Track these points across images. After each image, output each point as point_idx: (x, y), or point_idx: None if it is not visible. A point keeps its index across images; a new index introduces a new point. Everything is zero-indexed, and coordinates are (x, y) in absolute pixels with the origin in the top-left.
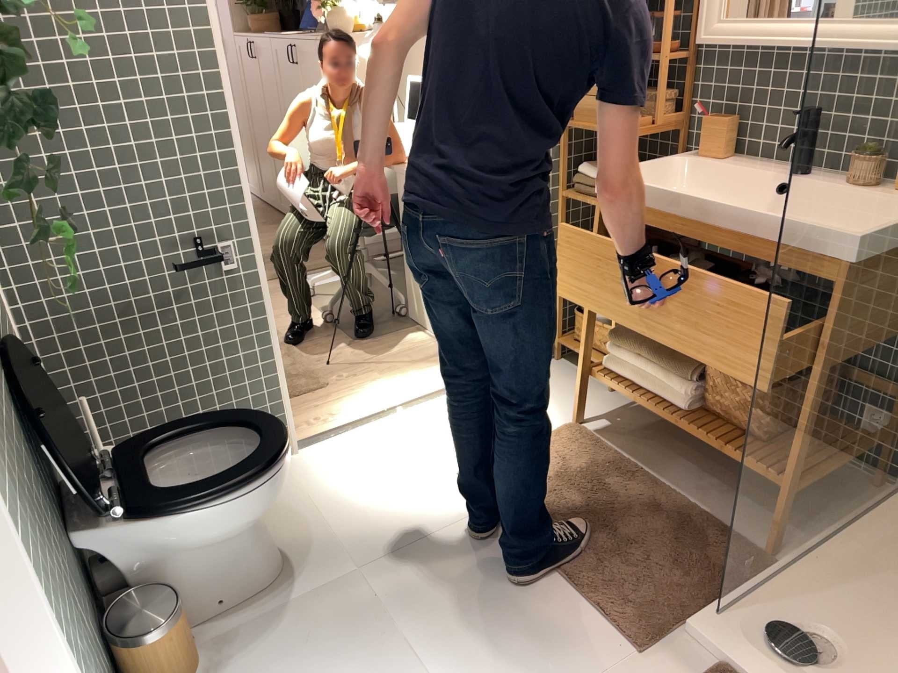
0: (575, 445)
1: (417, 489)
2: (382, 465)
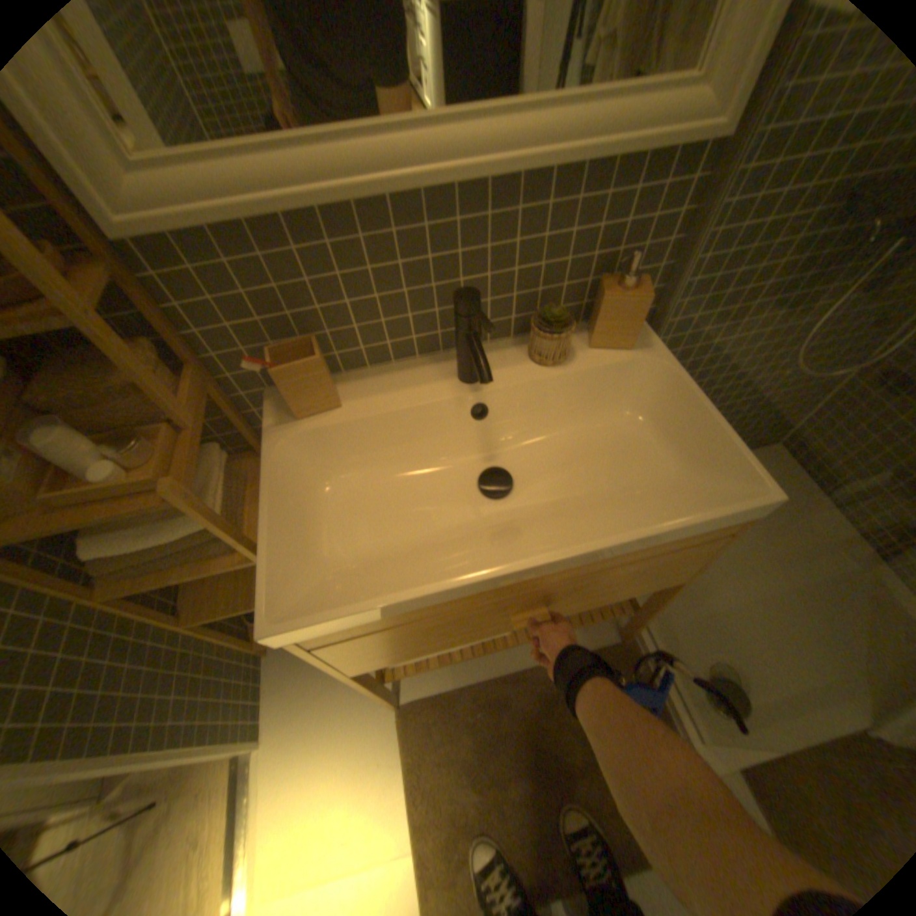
0: (430, 732)
1: None
2: None
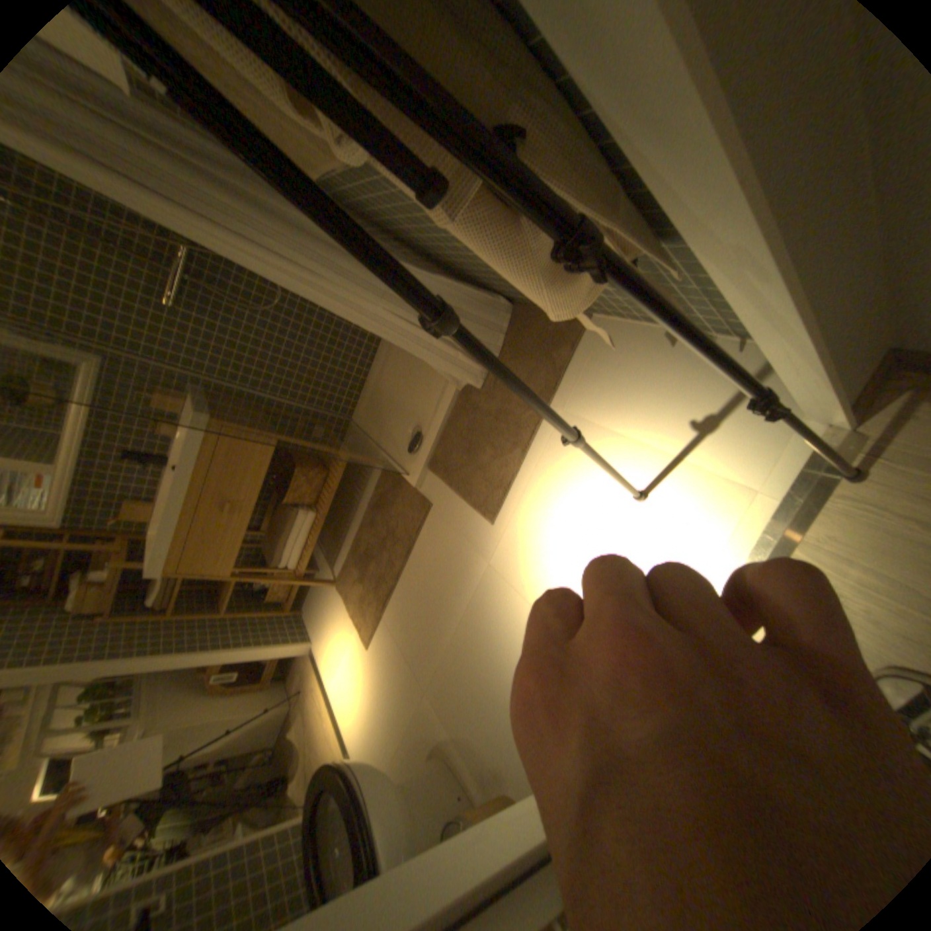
0: (344, 580)
1: (377, 675)
2: (366, 712)
